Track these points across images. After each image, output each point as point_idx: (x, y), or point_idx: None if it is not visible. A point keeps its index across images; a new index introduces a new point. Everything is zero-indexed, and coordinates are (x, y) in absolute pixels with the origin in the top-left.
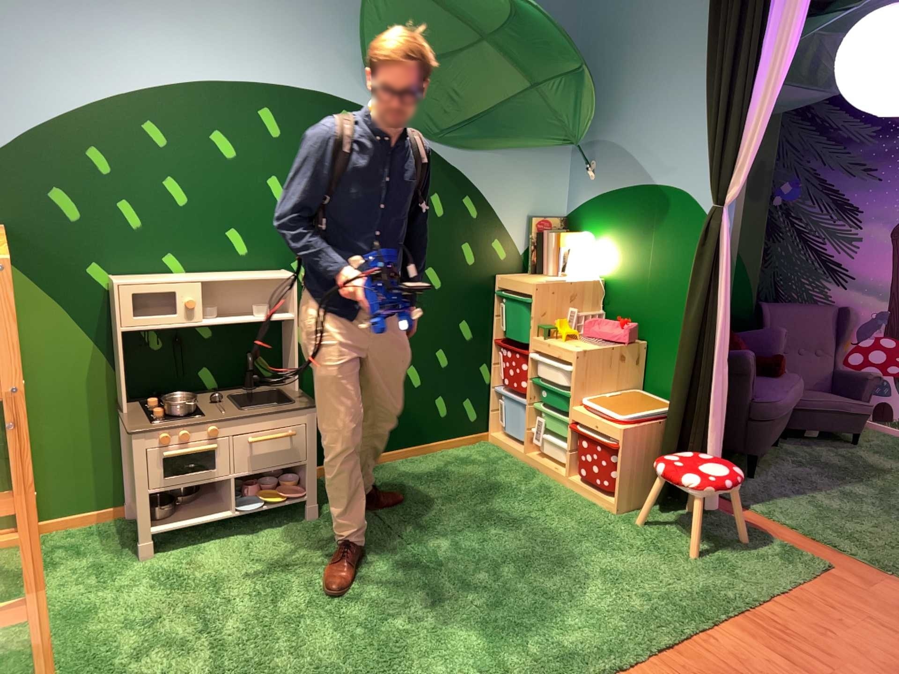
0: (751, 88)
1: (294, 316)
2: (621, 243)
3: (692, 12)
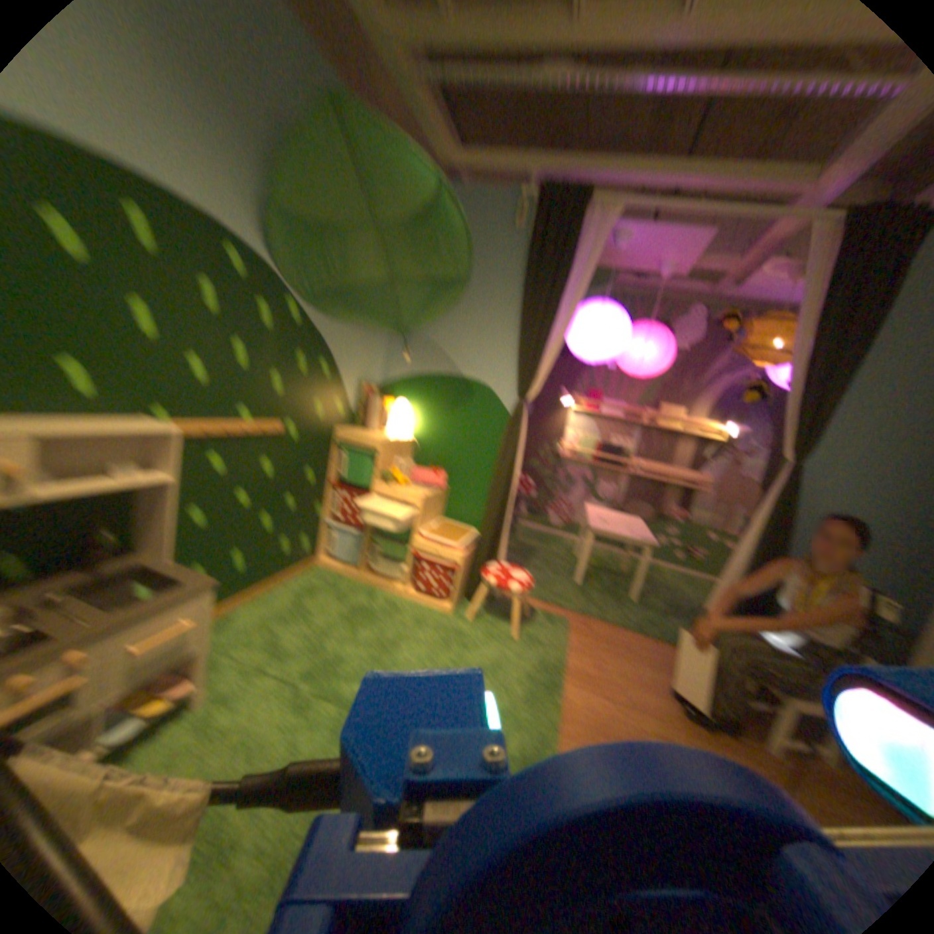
0: (553, 327)
1: (168, 477)
2: (433, 412)
3: (507, 261)
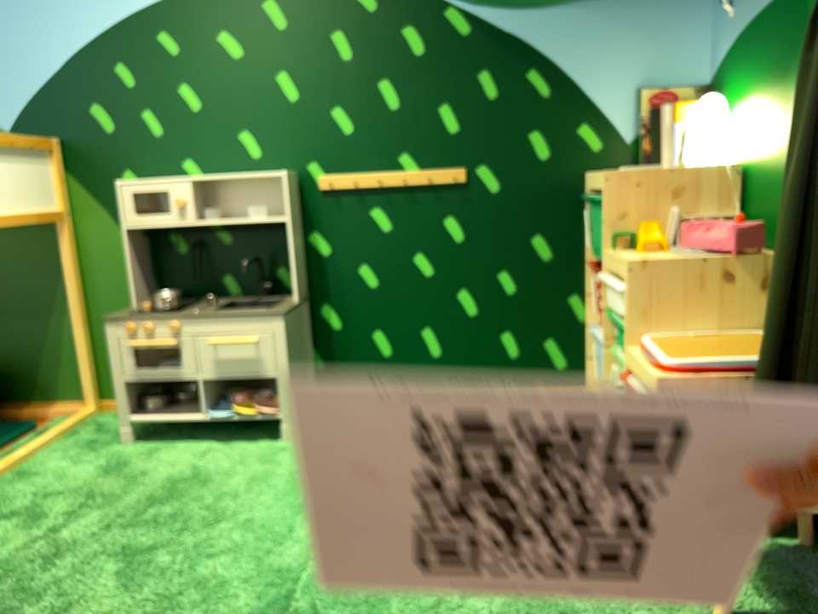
0: None
1: (283, 217)
2: (766, 93)
3: None
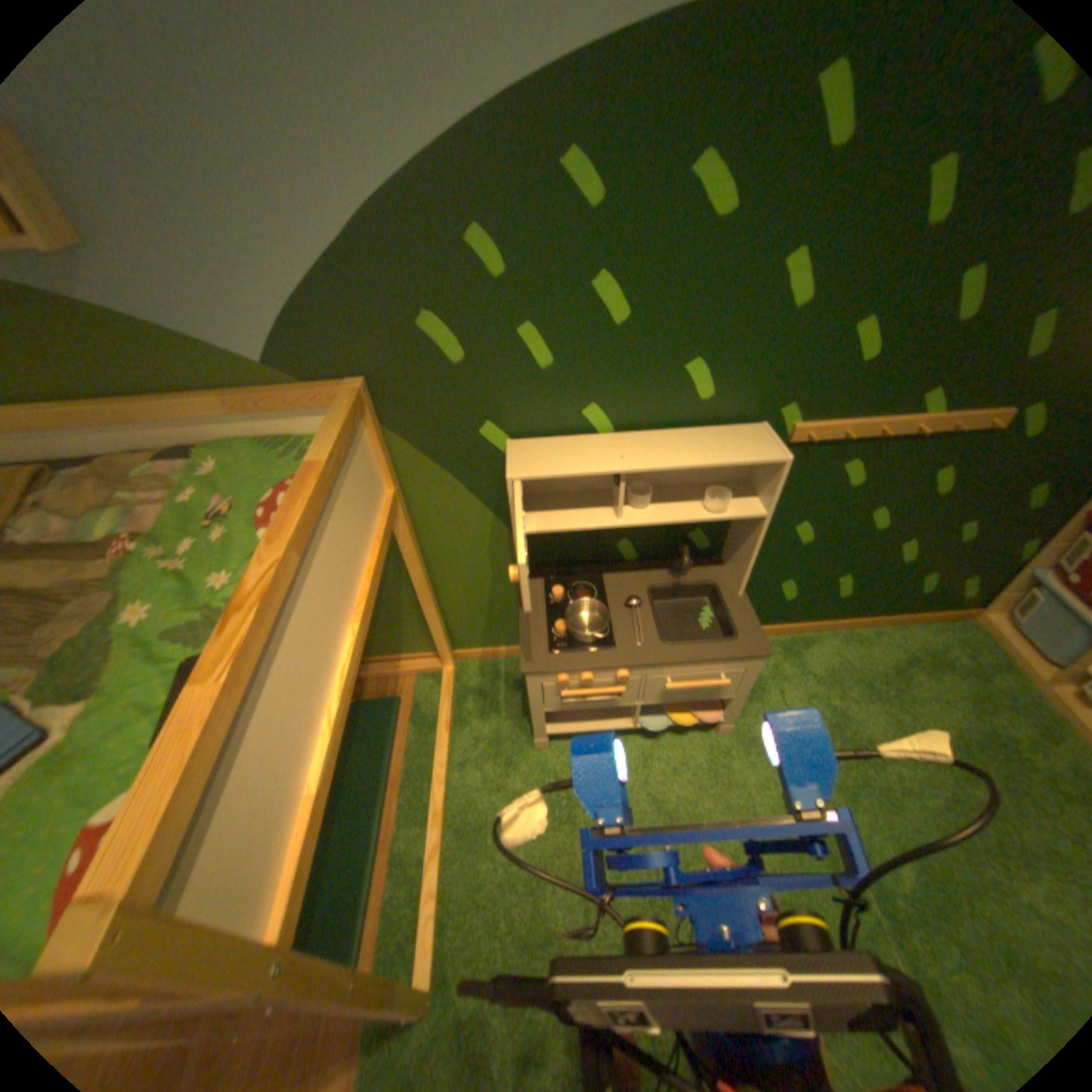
0: None
1: (763, 512)
2: None
3: None
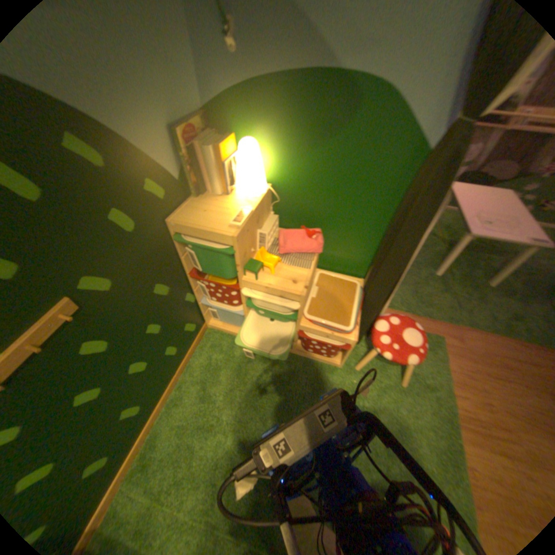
0: None
1: None
2: (296, 144)
3: None
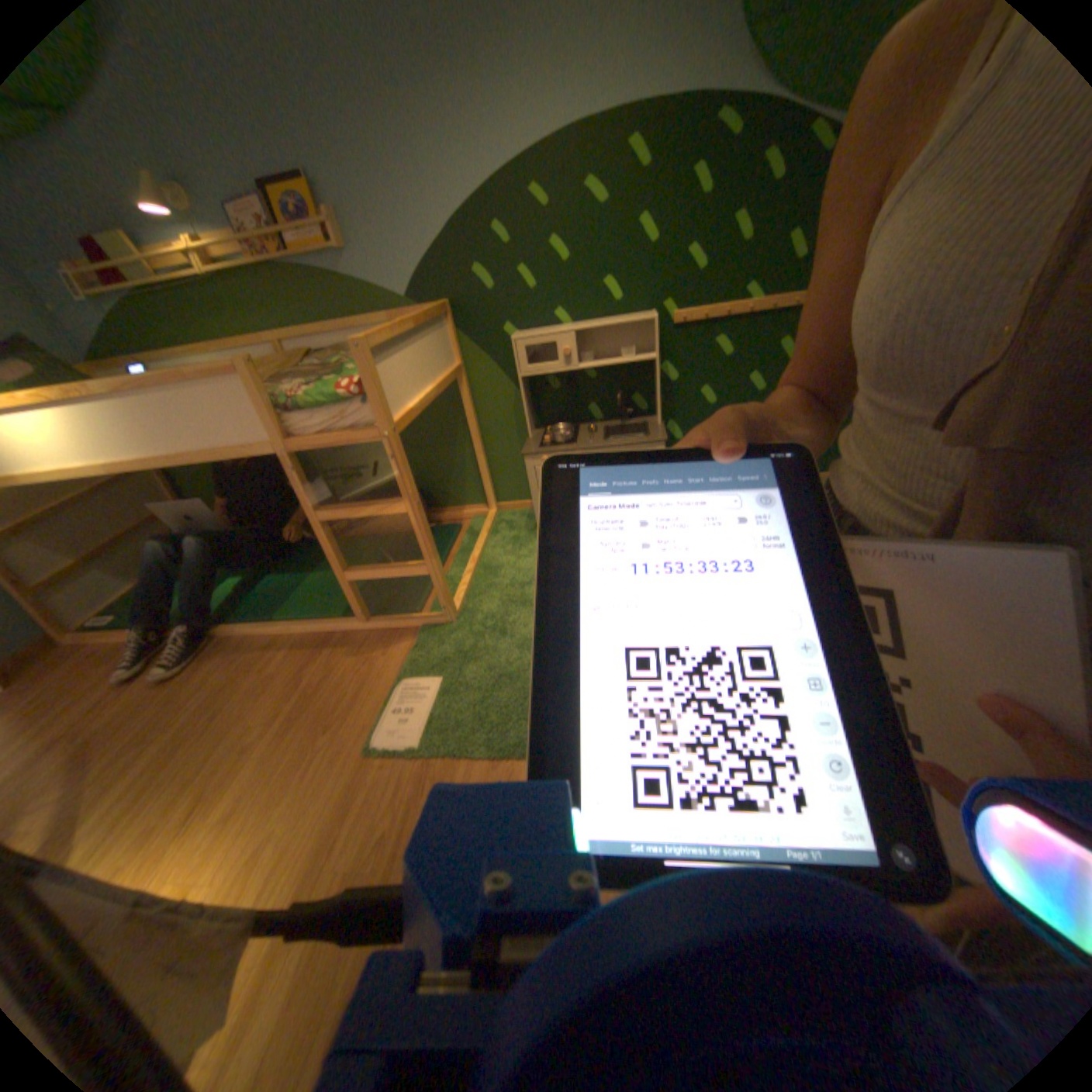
0: None
1: (650, 354)
2: None
3: None
